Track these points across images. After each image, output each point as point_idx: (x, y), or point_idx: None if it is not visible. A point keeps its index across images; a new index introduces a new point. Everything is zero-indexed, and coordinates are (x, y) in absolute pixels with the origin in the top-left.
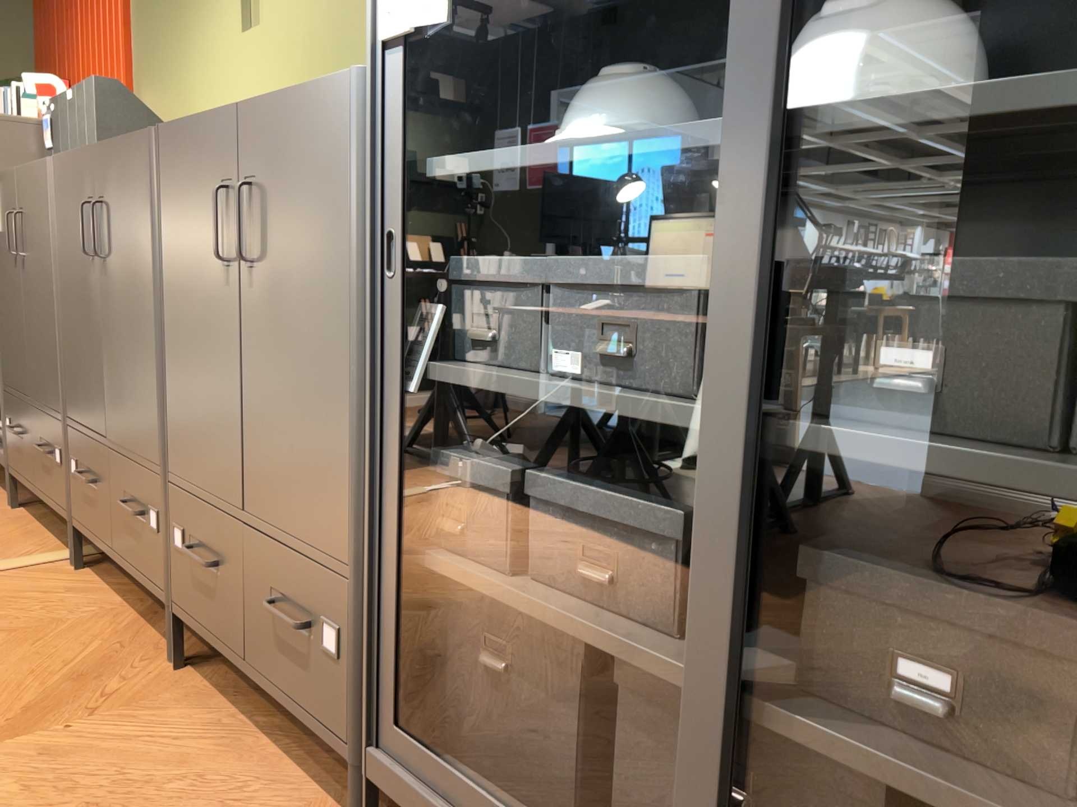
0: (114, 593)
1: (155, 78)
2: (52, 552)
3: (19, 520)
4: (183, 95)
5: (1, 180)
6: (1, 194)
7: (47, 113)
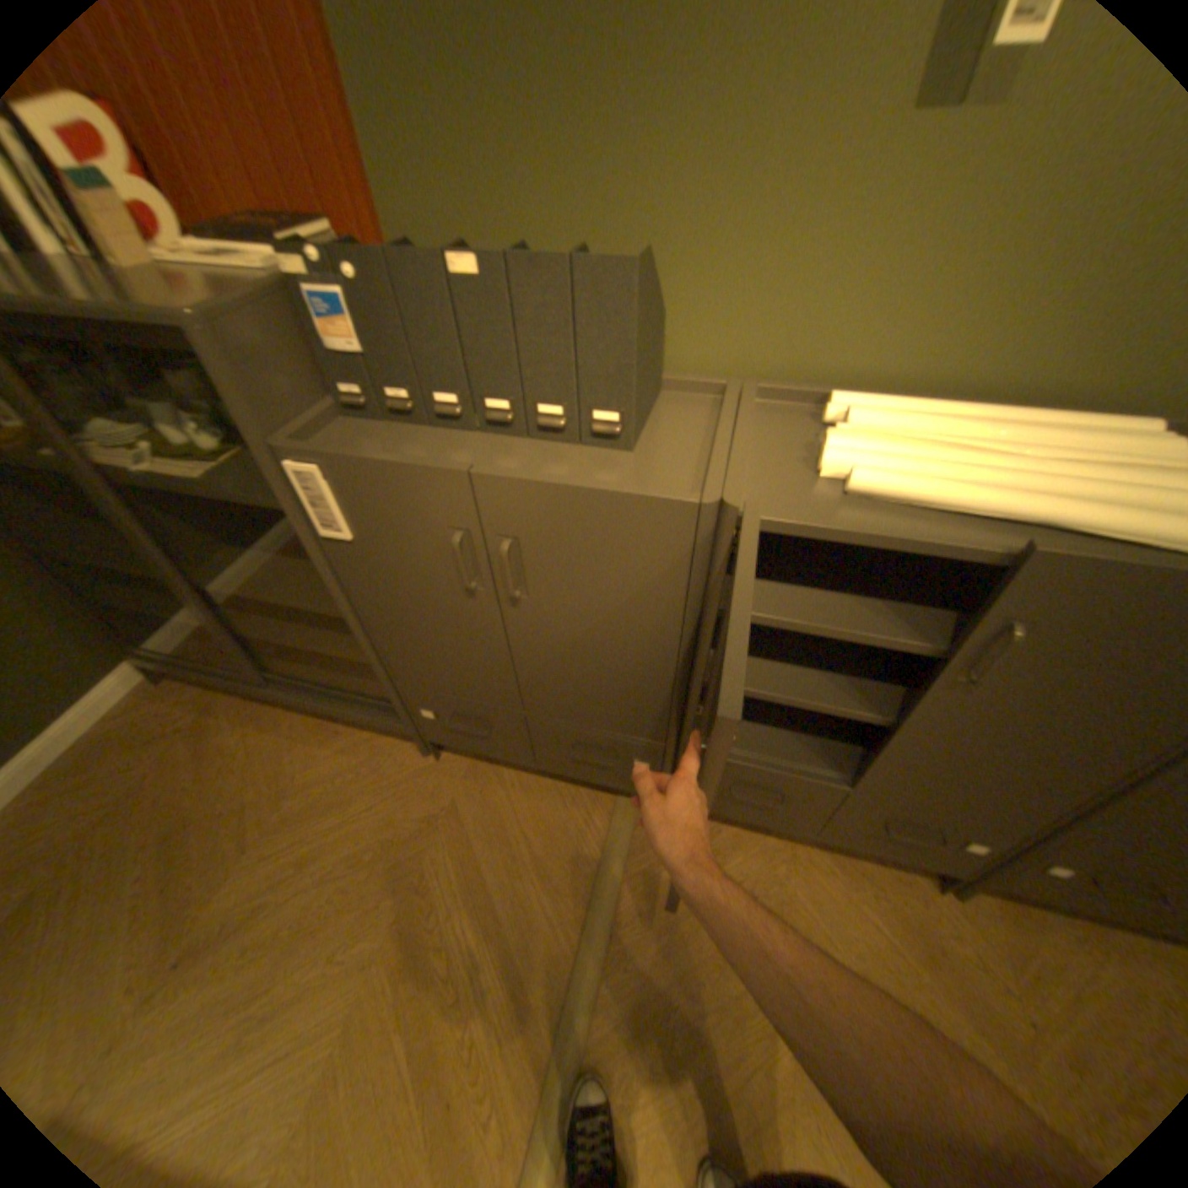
0: (755, 833)
1: (465, 130)
2: (601, 806)
3: (481, 775)
4: (606, 198)
5: (359, 467)
6: (368, 489)
7: (305, 269)
